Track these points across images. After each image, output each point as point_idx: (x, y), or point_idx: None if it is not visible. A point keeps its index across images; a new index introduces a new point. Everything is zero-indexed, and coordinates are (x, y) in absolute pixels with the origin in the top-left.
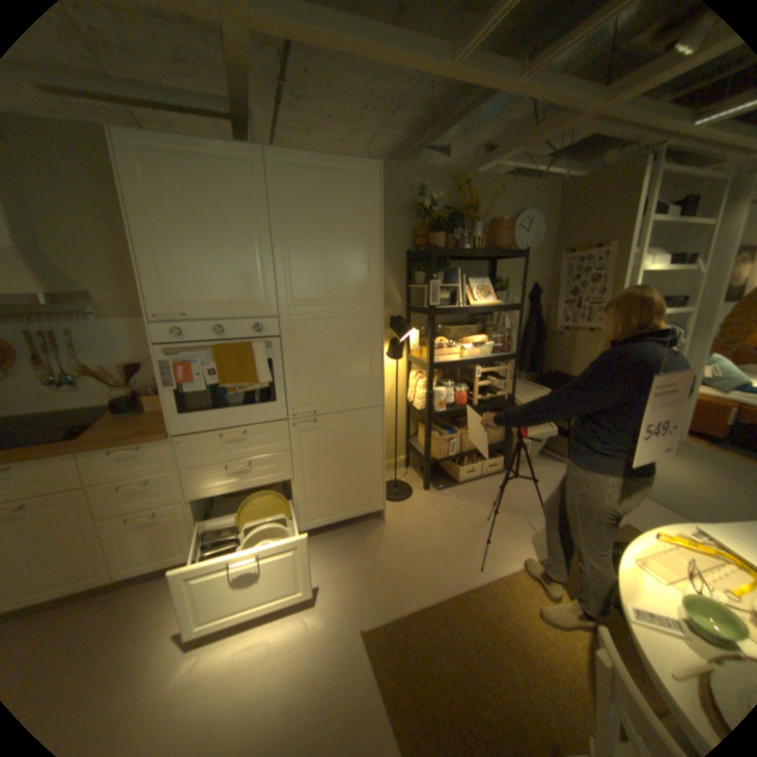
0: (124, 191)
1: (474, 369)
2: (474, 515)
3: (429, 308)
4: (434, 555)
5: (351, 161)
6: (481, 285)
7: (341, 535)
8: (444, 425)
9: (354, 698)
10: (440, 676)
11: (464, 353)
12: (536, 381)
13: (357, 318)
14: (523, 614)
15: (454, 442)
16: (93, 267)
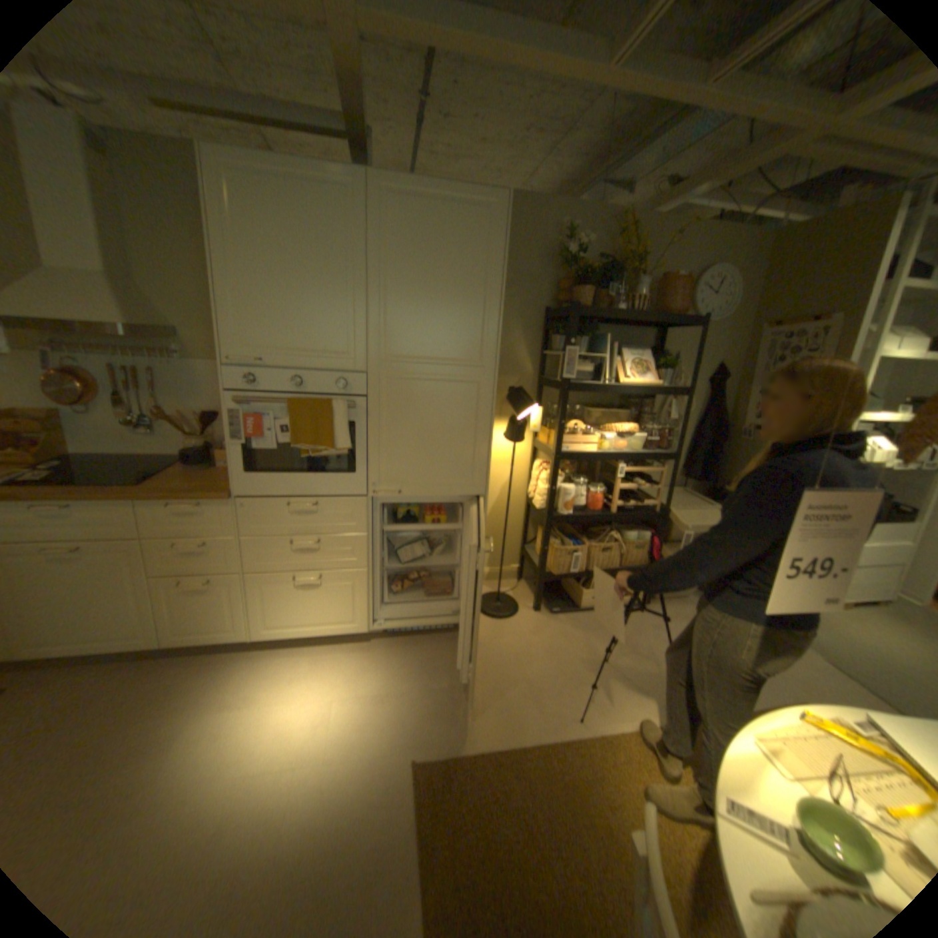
0: (212, 217)
1: (618, 467)
2: (590, 653)
3: (563, 381)
4: (526, 692)
5: (472, 191)
6: (639, 359)
7: (419, 646)
8: (571, 533)
9: (385, 836)
10: (495, 836)
11: (605, 444)
12: (707, 494)
13: (463, 384)
14: (623, 788)
15: (579, 556)
16: (184, 302)
